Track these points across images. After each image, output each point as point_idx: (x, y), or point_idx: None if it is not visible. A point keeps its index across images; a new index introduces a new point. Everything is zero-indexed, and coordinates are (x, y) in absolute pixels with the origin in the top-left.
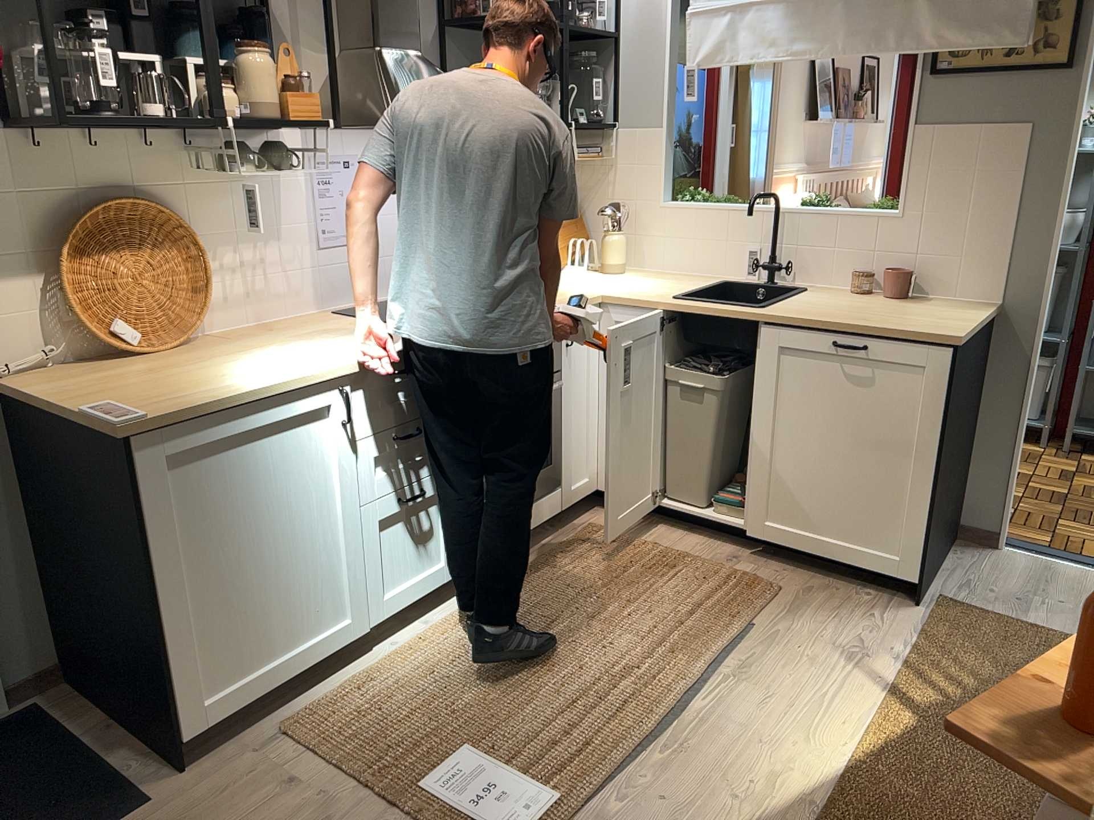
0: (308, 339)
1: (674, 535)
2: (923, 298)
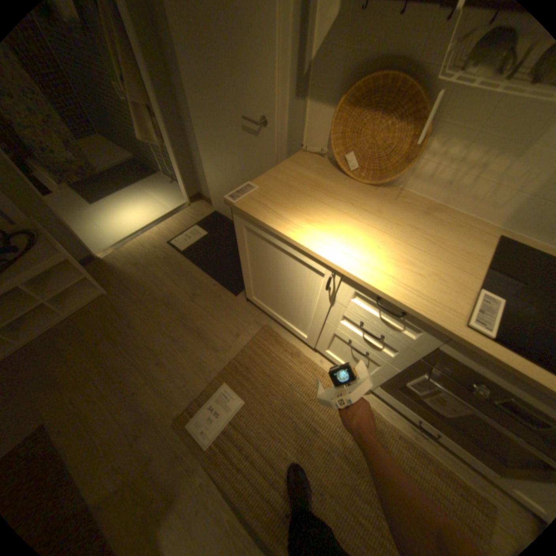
0: (411, 235)
1: None
2: None
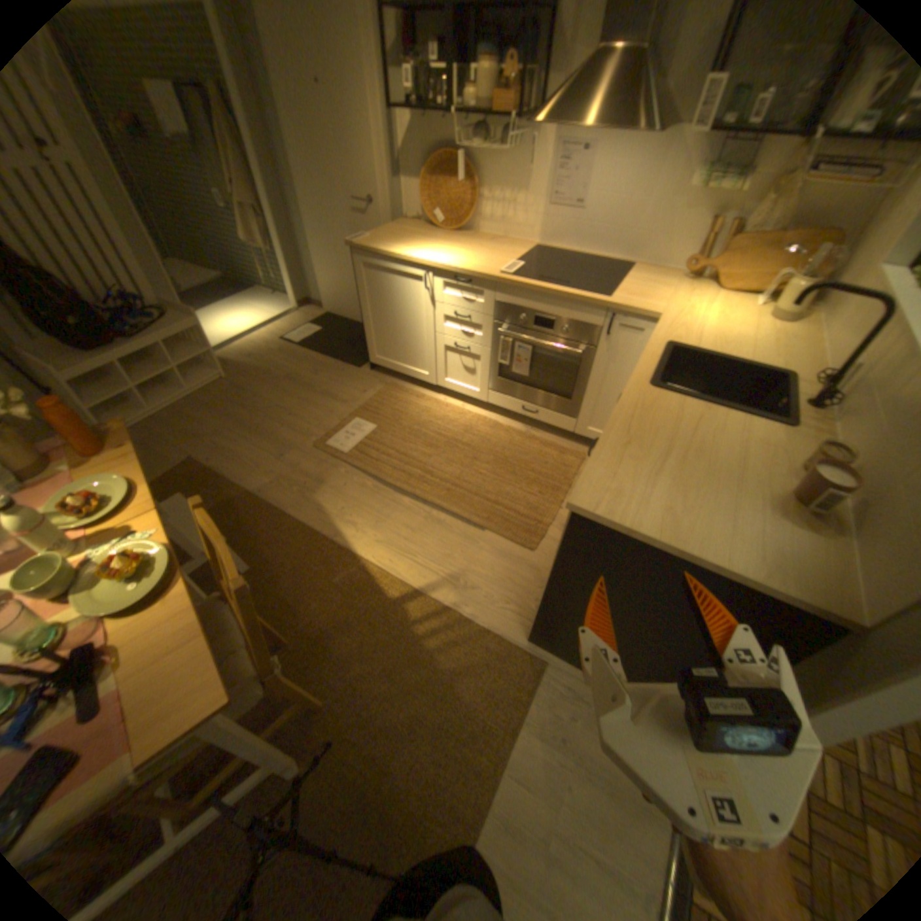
0: (475, 250)
1: None
2: (840, 536)
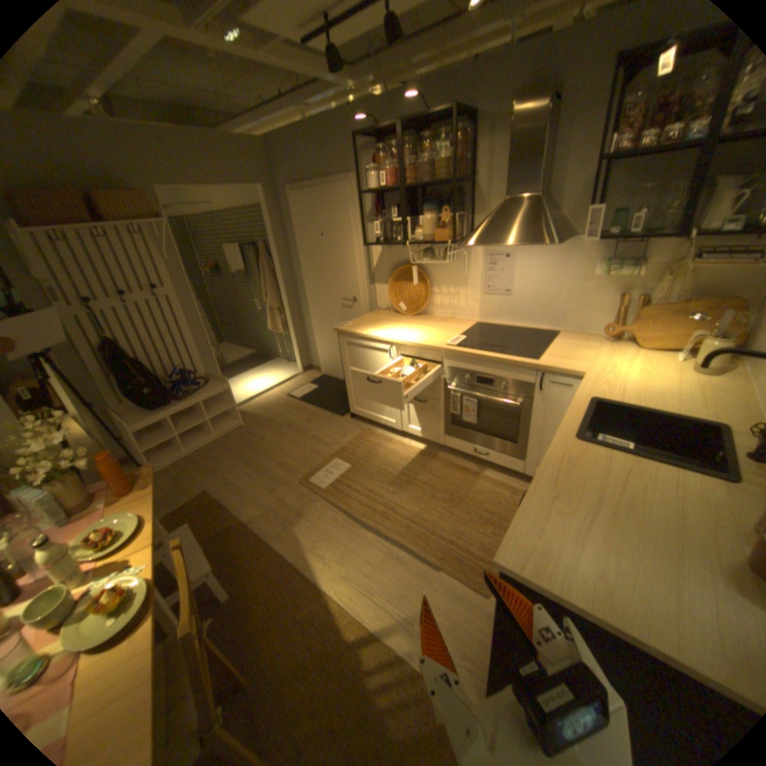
0: (429, 328)
1: None
2: None
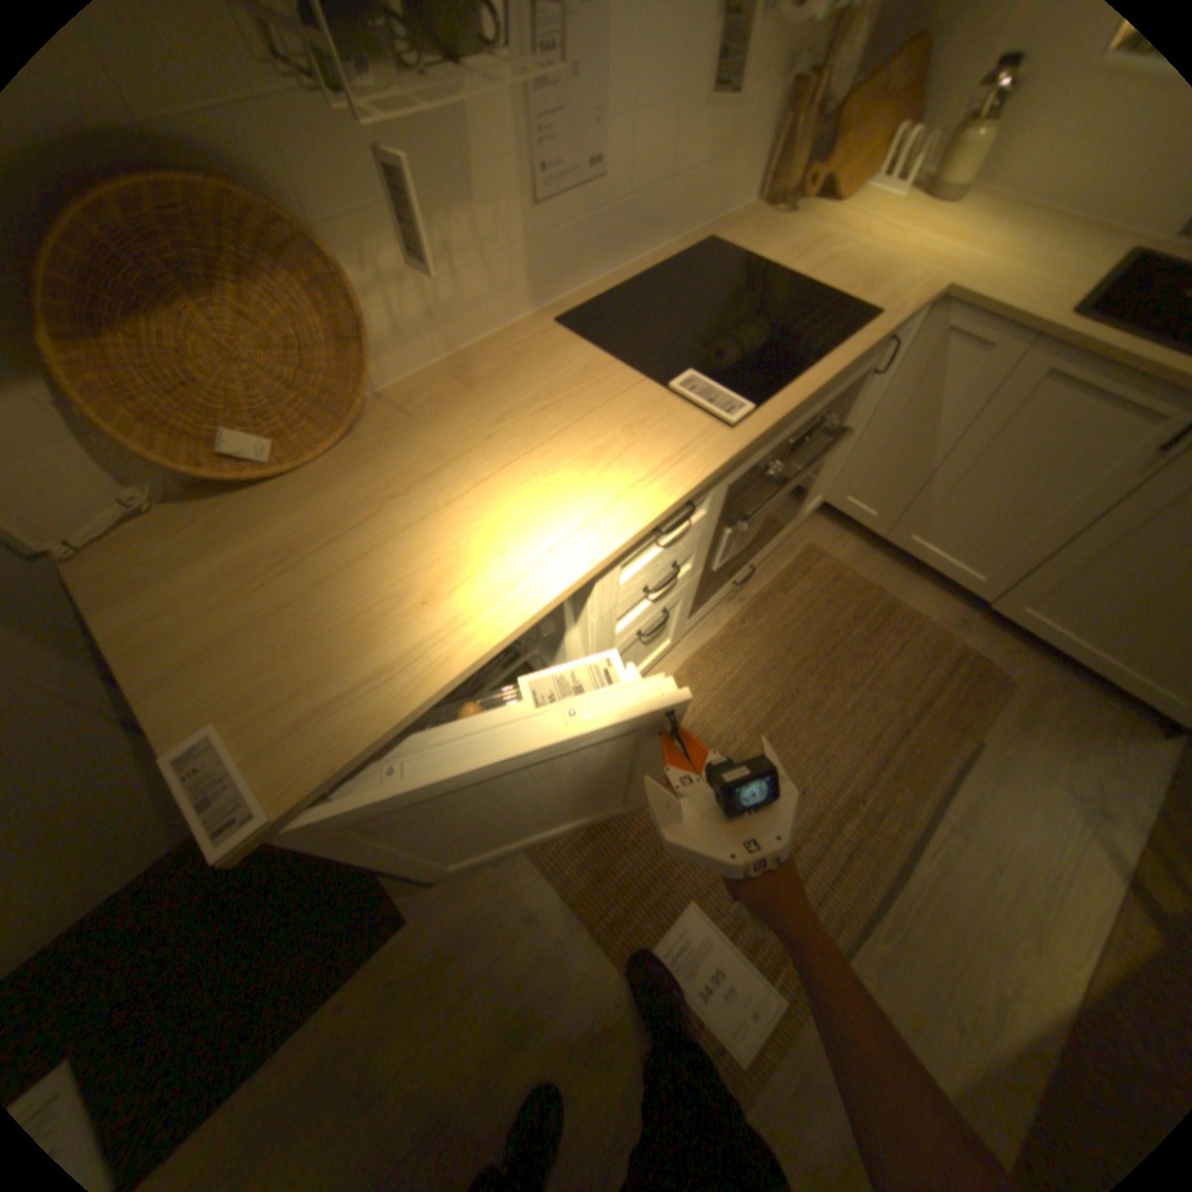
0: (528, 428)
1: (895, 572)
2: None
